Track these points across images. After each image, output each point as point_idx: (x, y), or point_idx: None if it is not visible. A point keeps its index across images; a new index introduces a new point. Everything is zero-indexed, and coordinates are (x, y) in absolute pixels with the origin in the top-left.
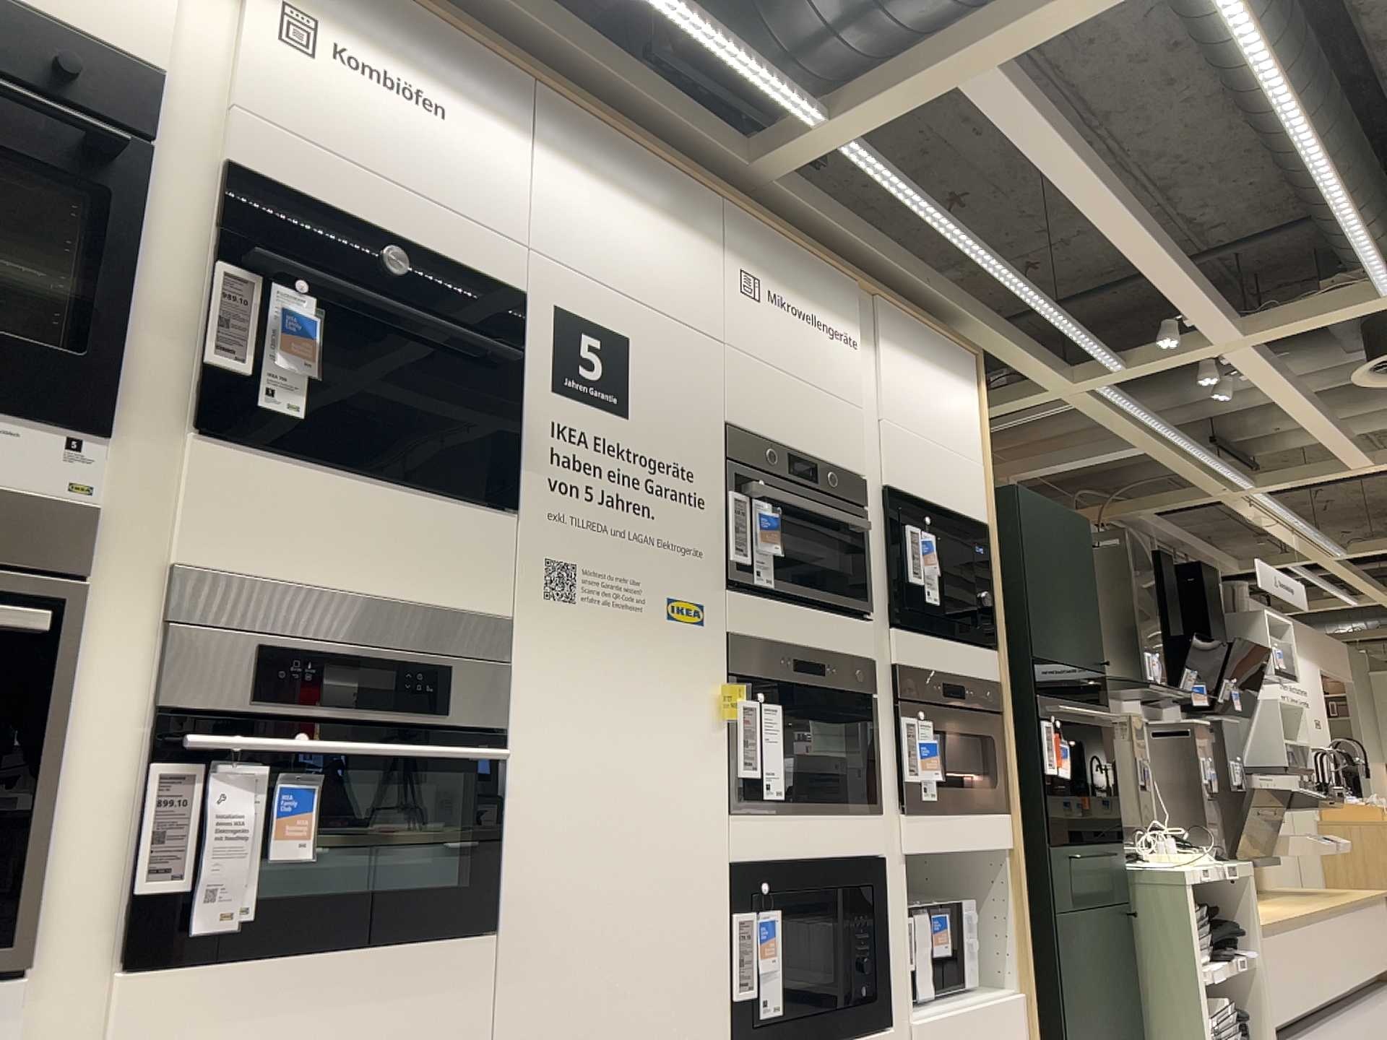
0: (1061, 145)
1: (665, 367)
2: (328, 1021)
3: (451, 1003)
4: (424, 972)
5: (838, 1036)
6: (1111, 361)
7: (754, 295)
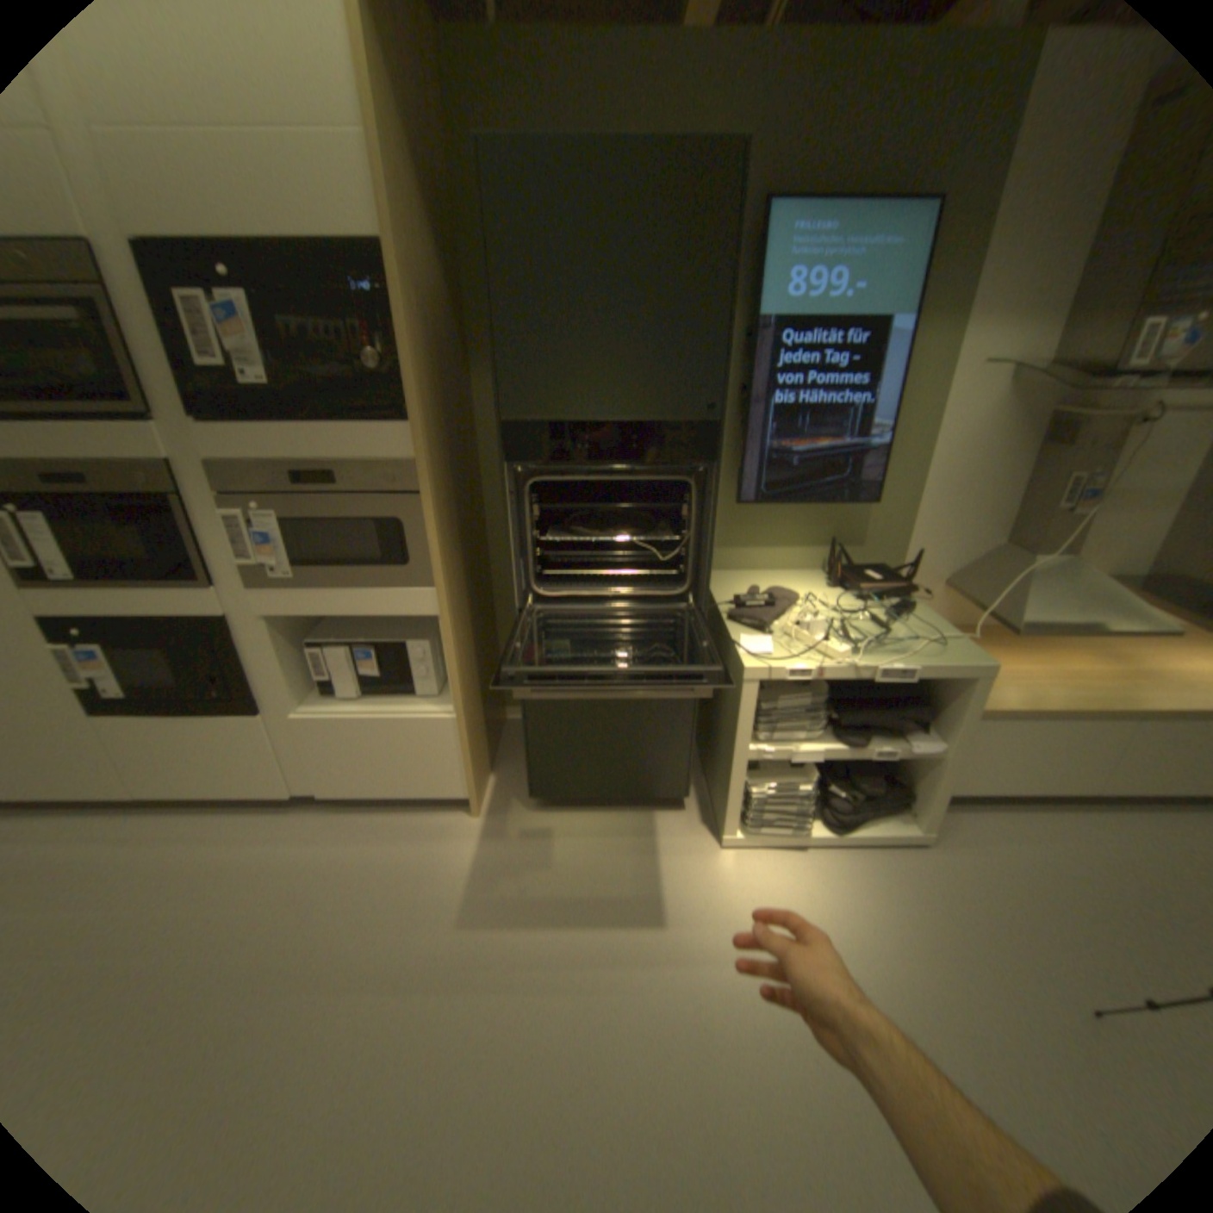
0: None
1: None
2: None
3: None
4: None
5: (187, 714)
6: None
7: None
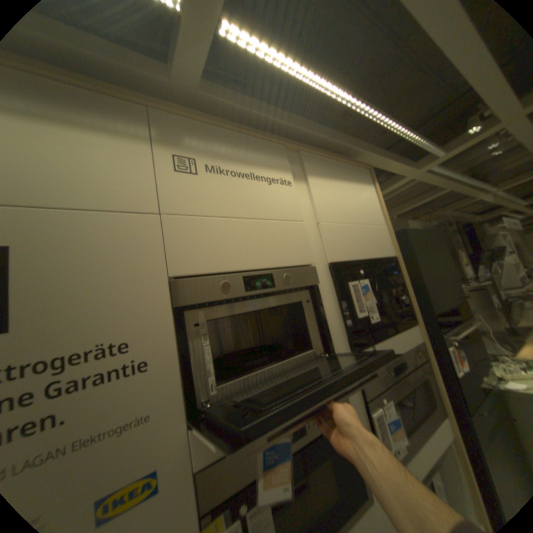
0: None
1: (74, 258)
2: None
3: None
4: None
5: None
6: (441, 150)
7: (189, 171)
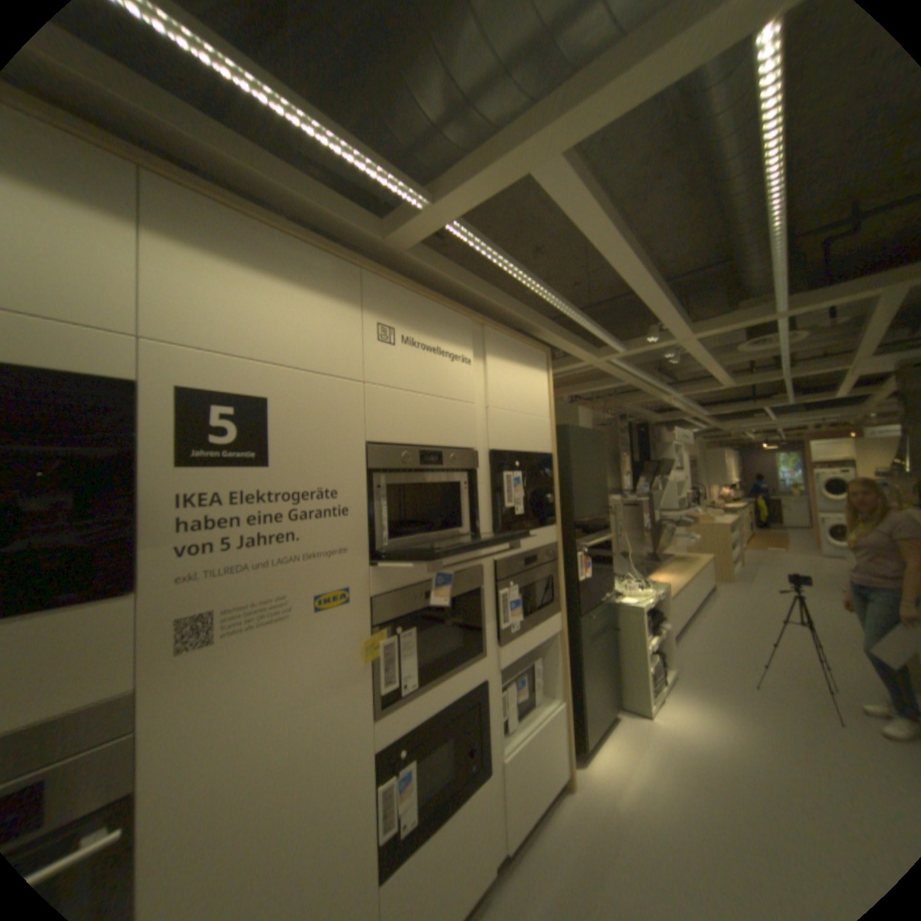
0: (608, 222)
1: (307, 415)
2: None
3: None
4: None
5: (455, 808)
6: (622, 348)
7: (389, 342)
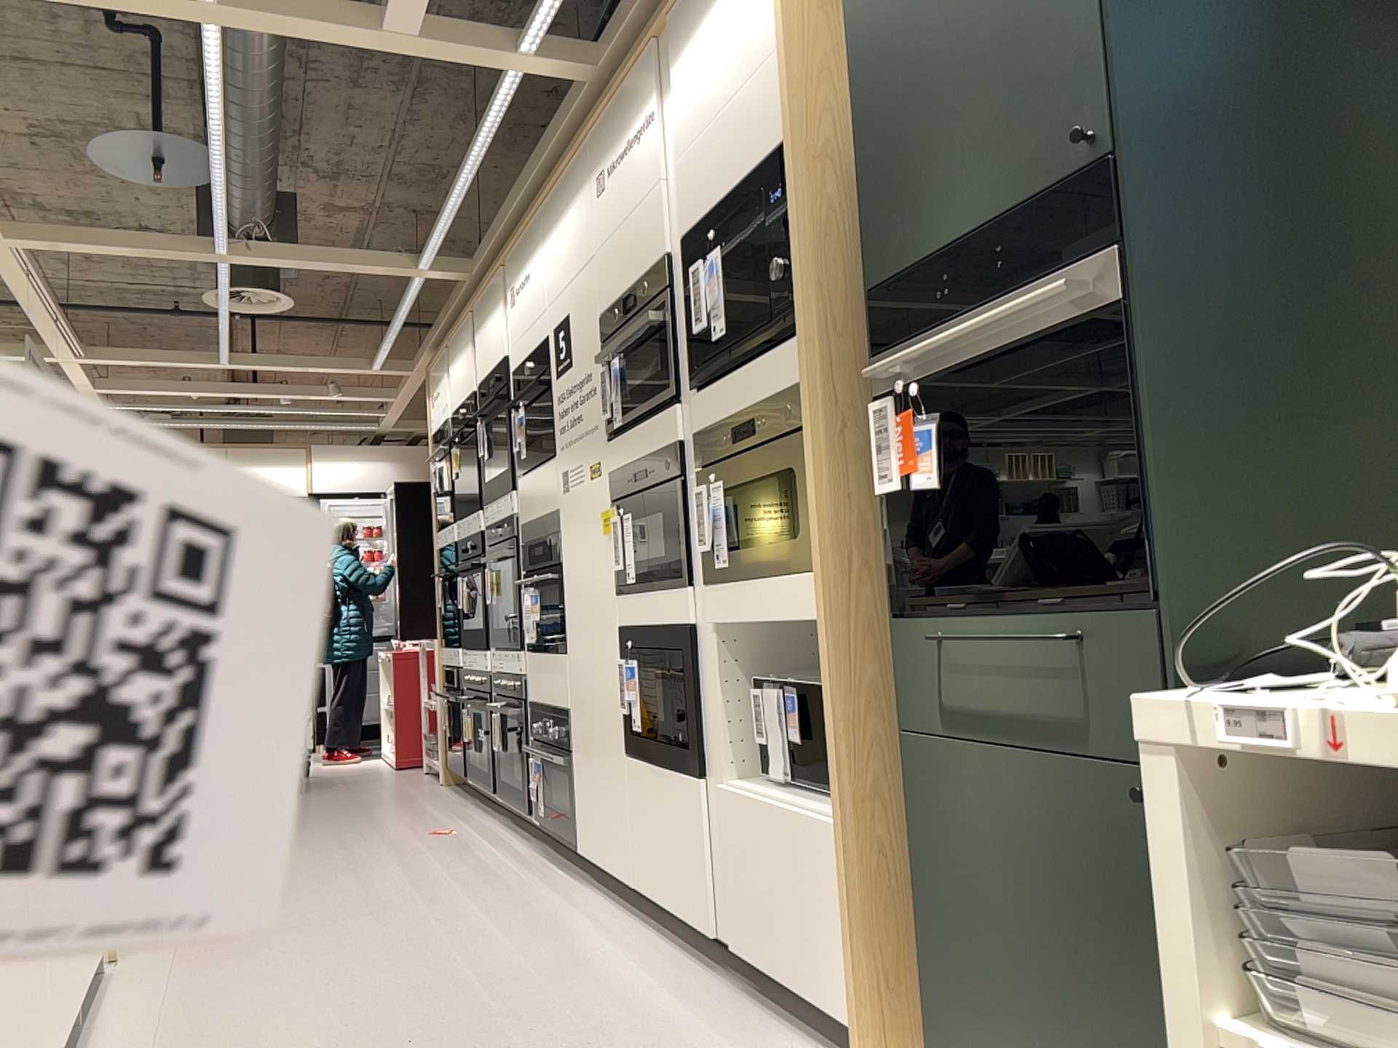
0: None
1: (578, 313)
2: (545, 678)
3: (561, 680)
4: (556, 666)
5: (669, 765)
6: None
7: (602, 190)
